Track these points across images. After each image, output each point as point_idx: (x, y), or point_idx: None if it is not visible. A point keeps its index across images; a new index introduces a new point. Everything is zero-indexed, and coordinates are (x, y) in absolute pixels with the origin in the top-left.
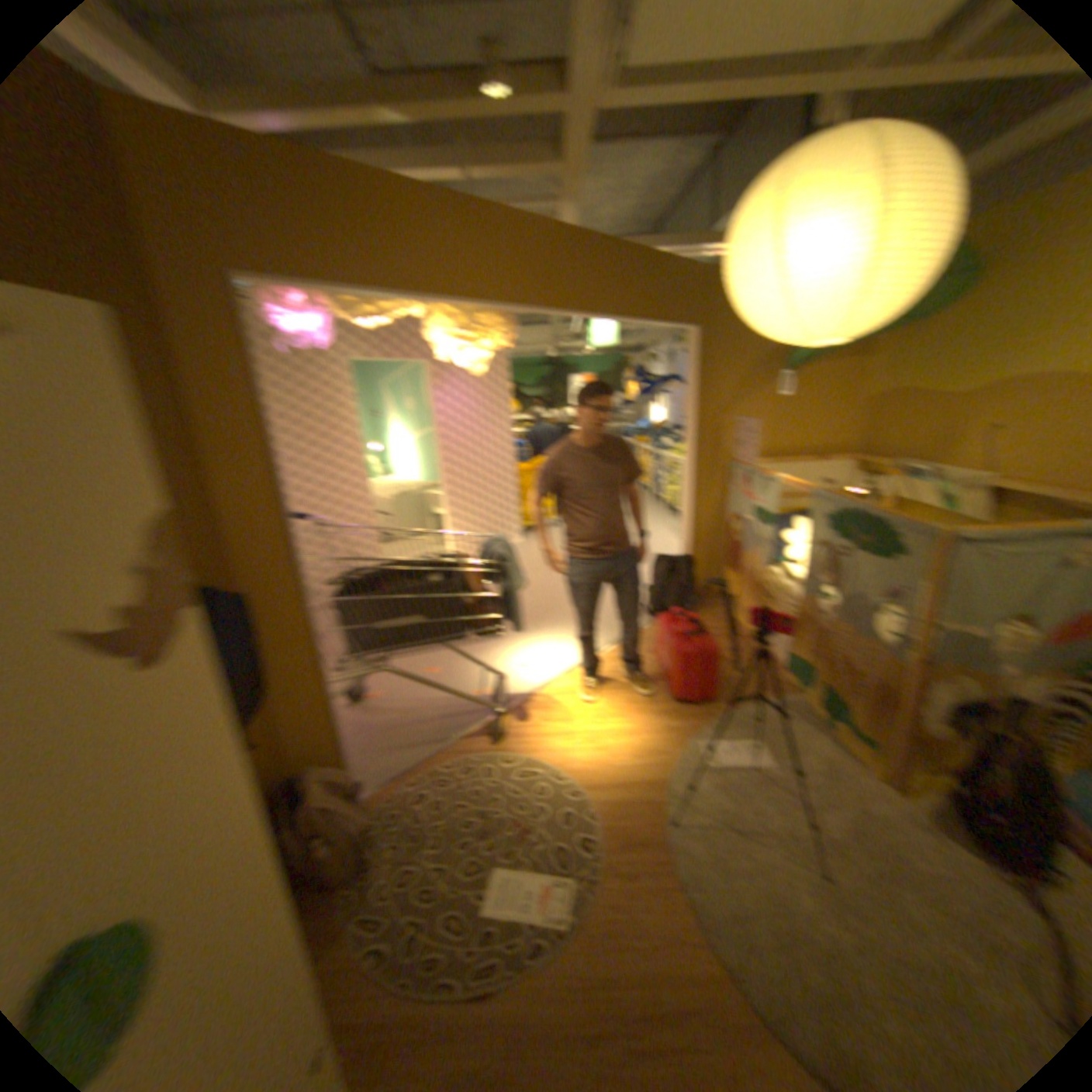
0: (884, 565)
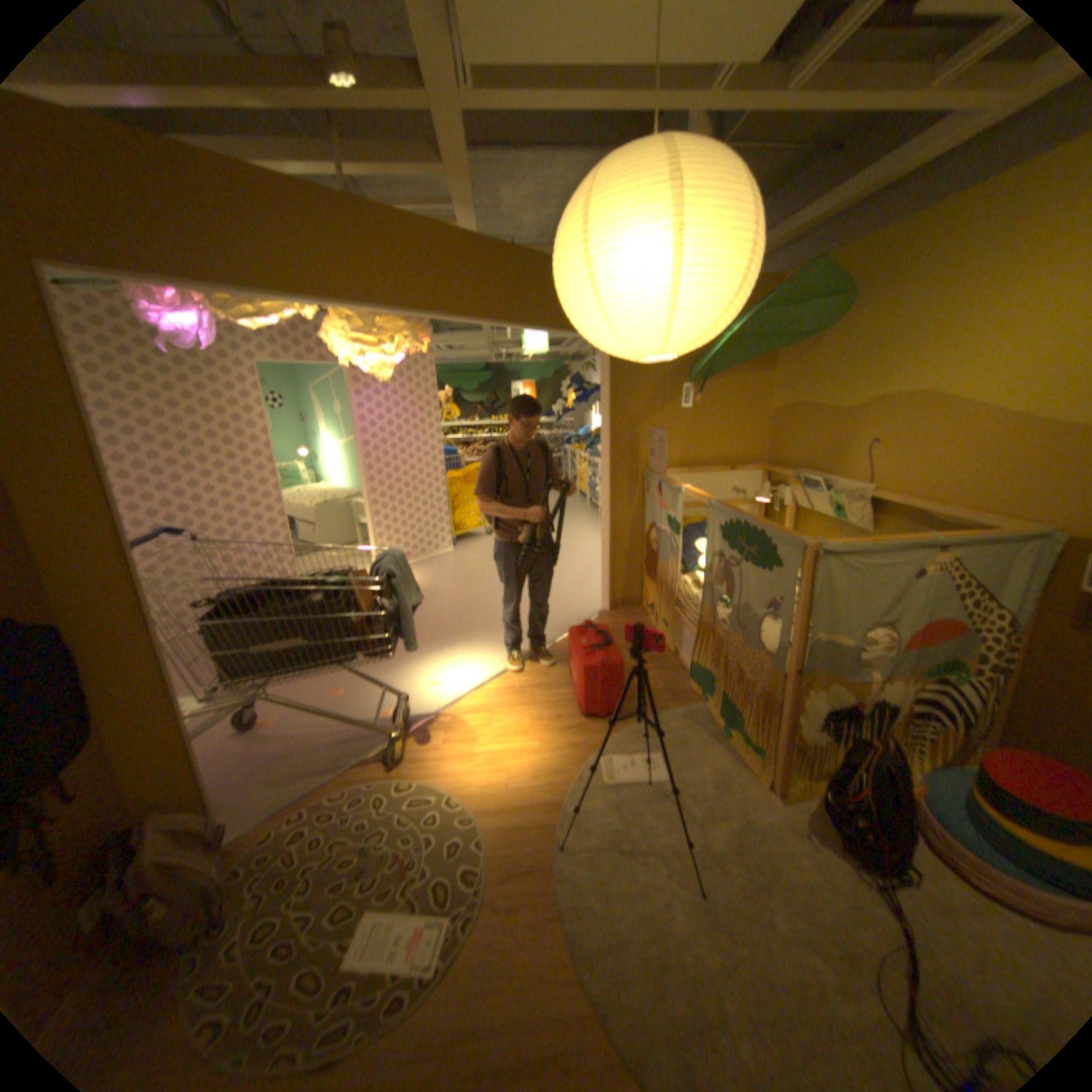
0: (764, 576)
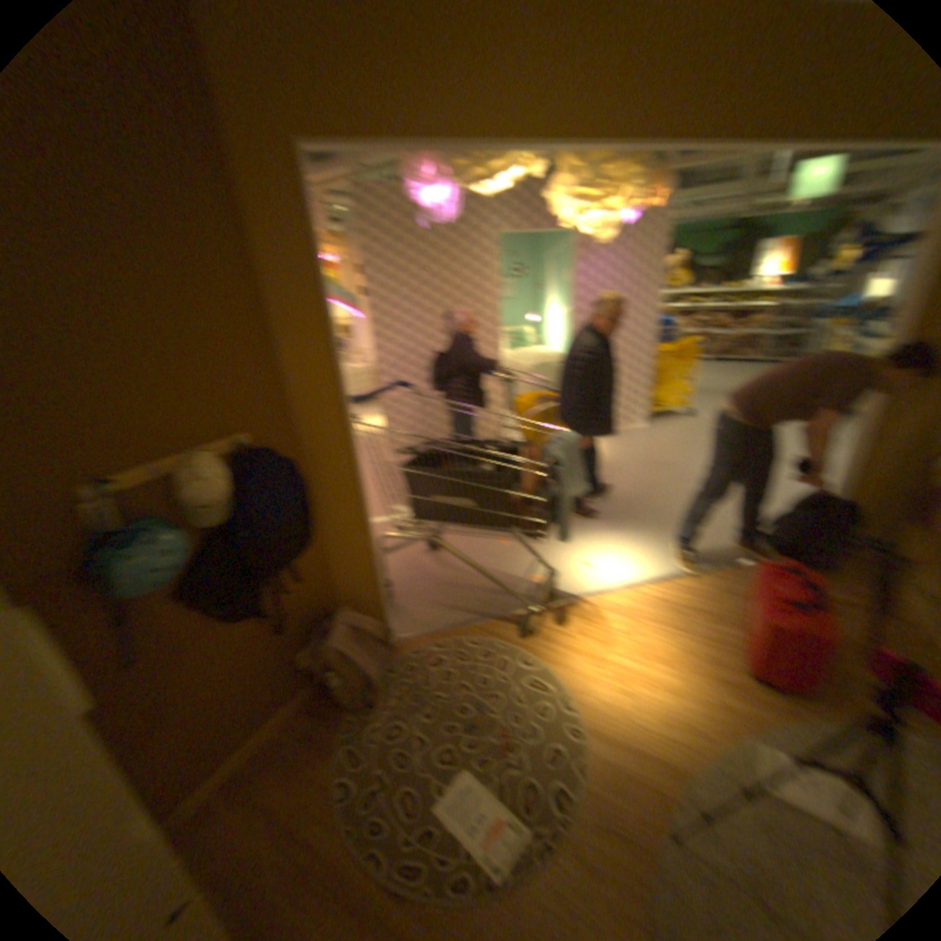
0: None
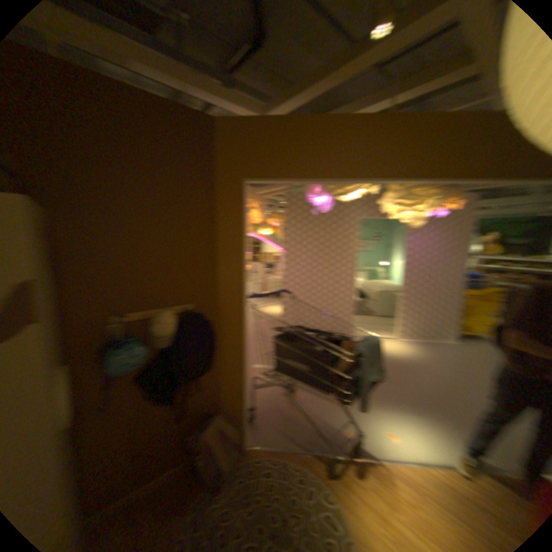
0: None
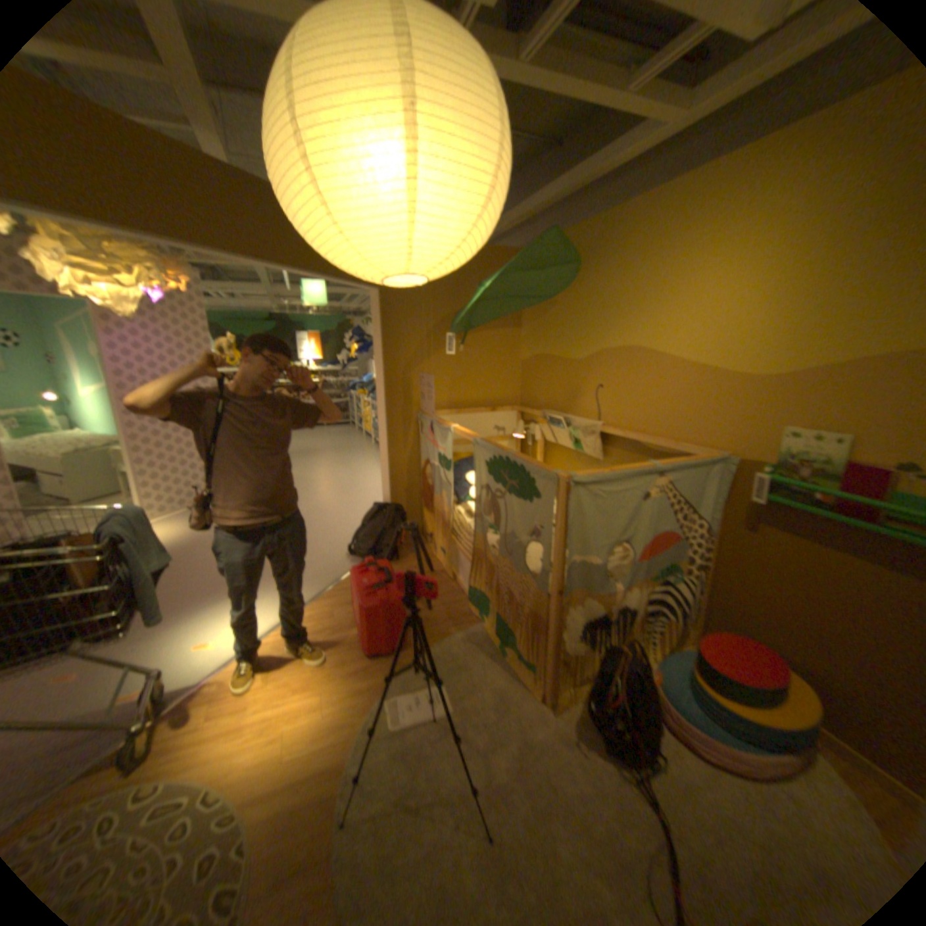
0: (525, 506)
